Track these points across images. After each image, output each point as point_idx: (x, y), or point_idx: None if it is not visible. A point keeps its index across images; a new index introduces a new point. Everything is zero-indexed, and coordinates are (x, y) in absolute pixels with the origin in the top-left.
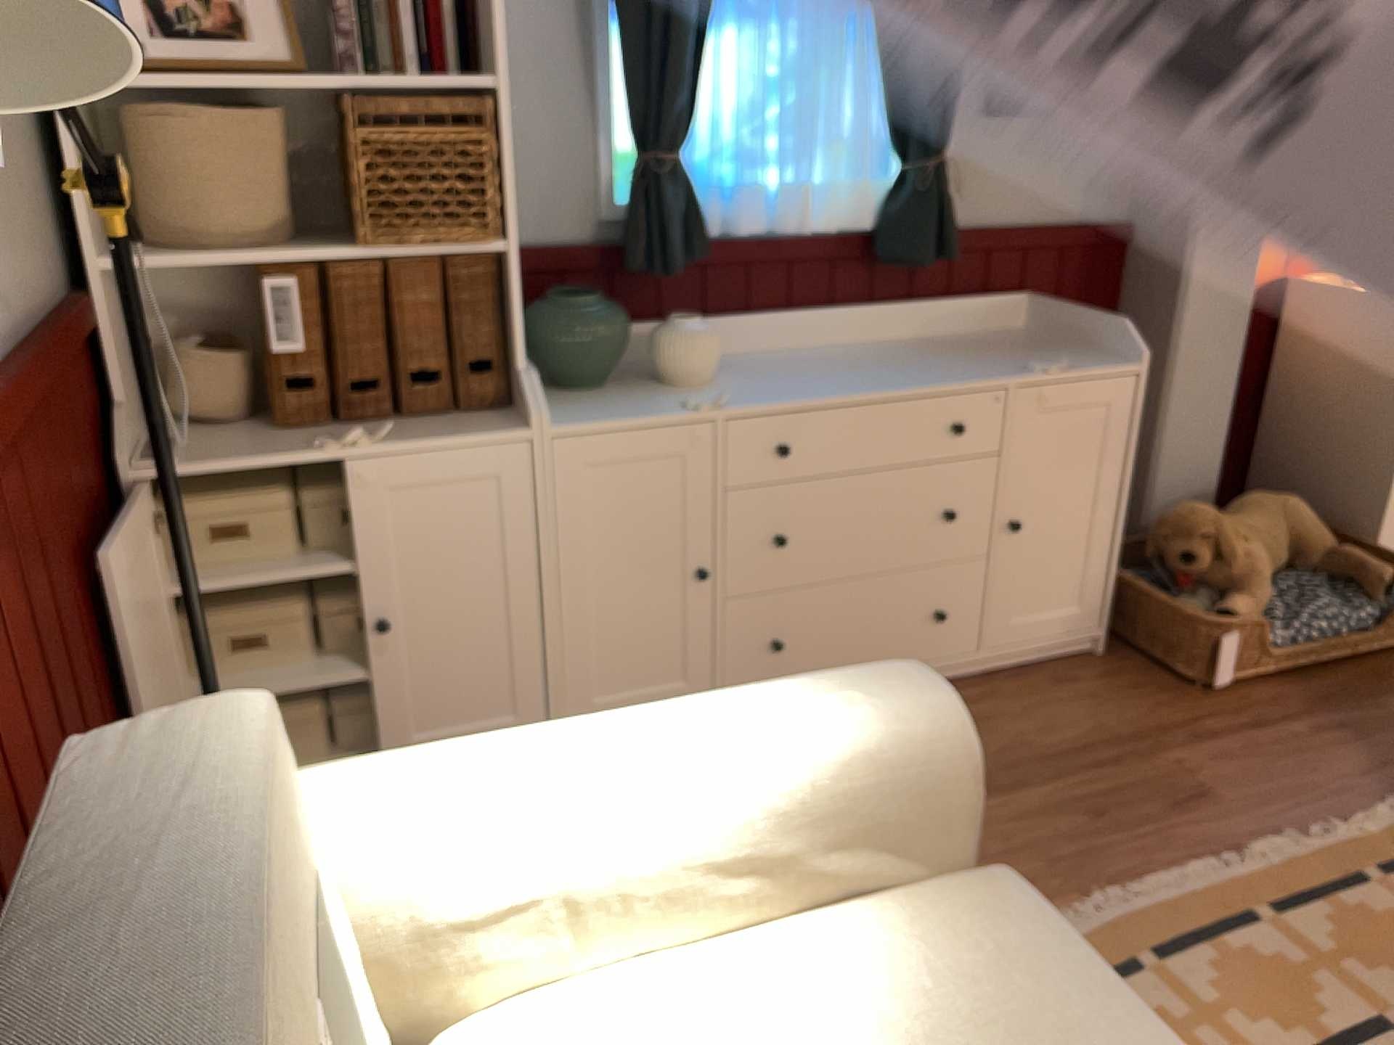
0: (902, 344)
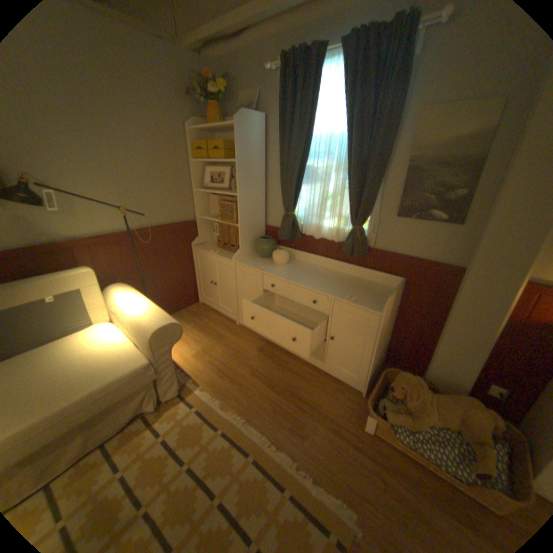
0: (347, 277)
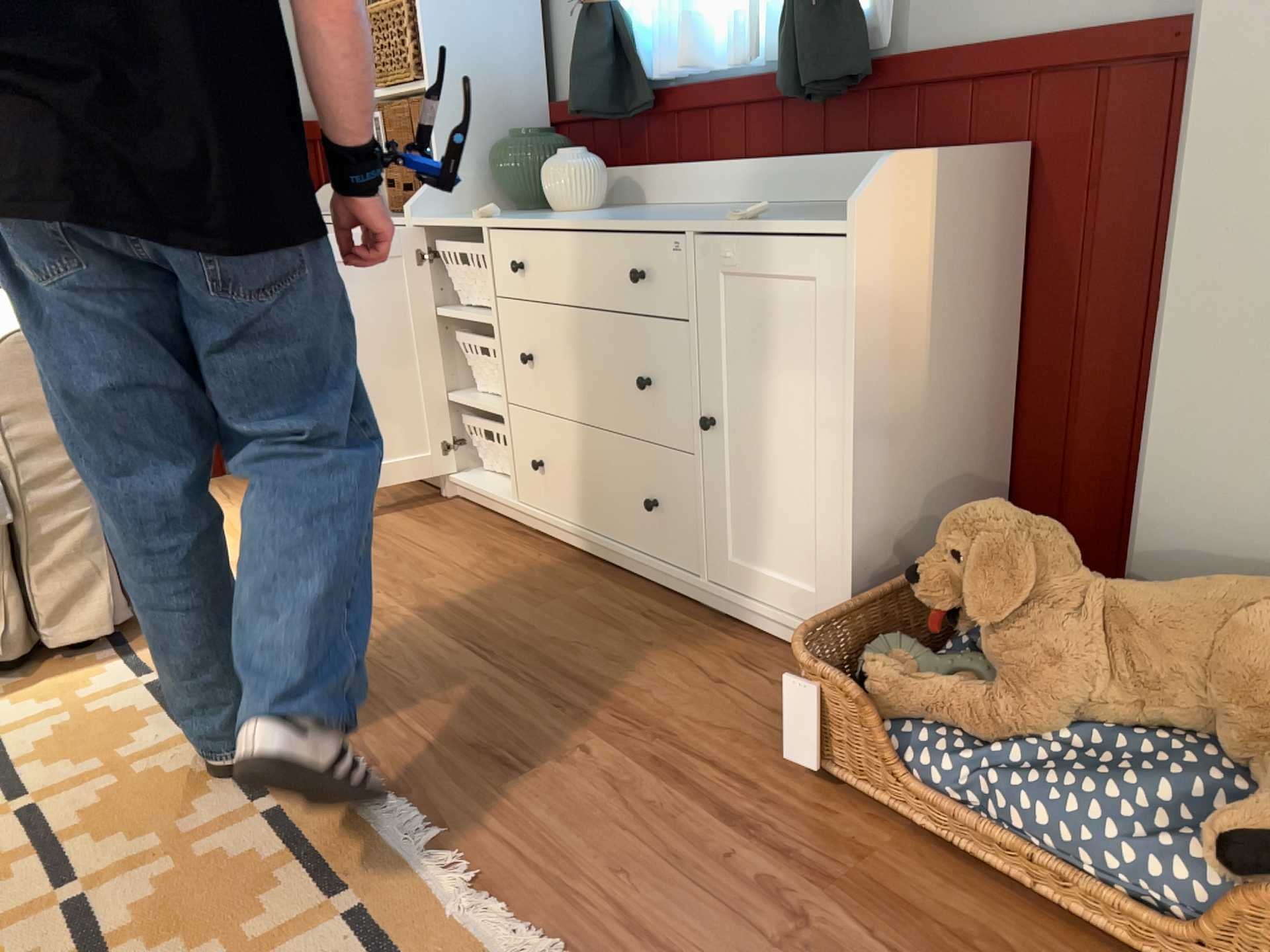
0: (808, 206)
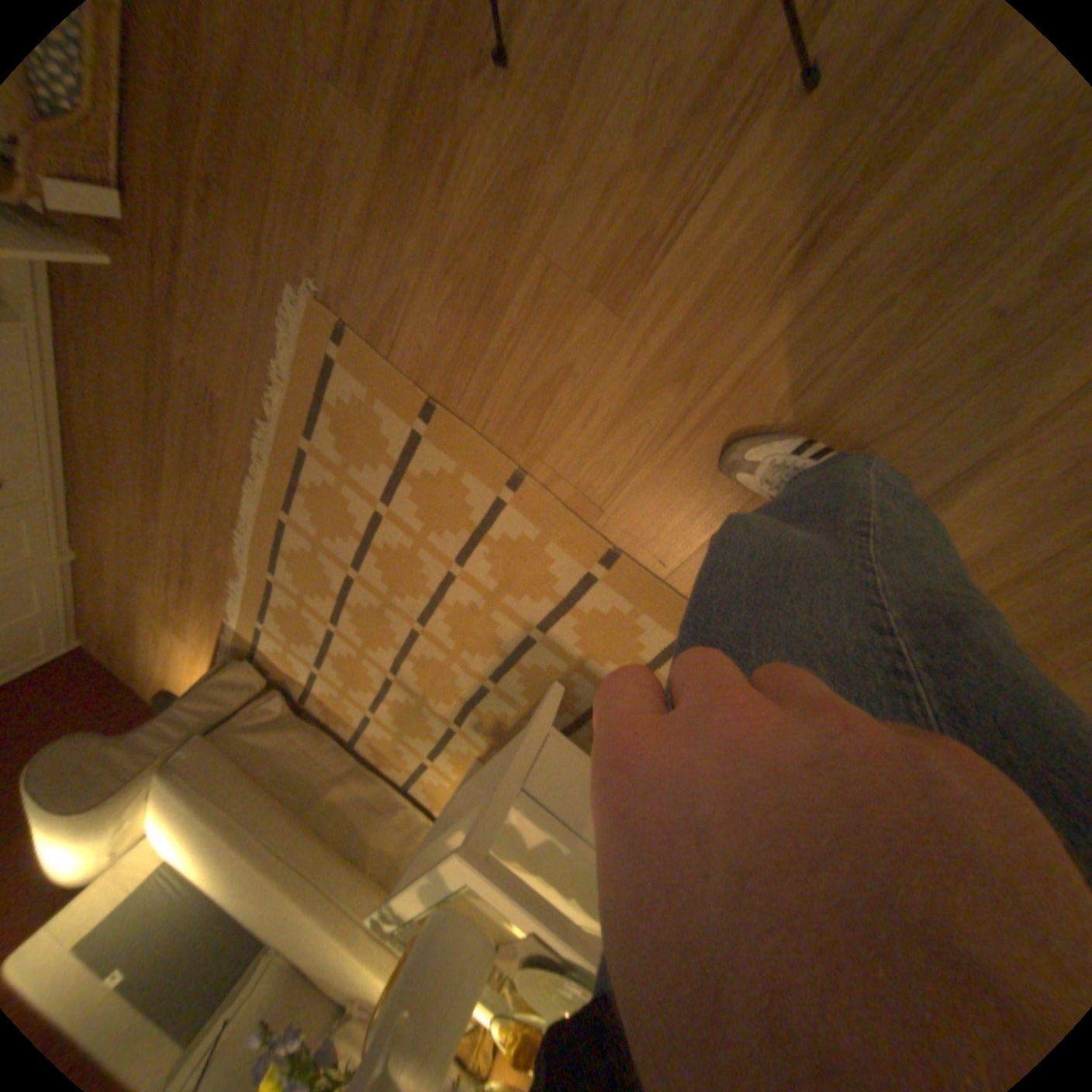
0: None
